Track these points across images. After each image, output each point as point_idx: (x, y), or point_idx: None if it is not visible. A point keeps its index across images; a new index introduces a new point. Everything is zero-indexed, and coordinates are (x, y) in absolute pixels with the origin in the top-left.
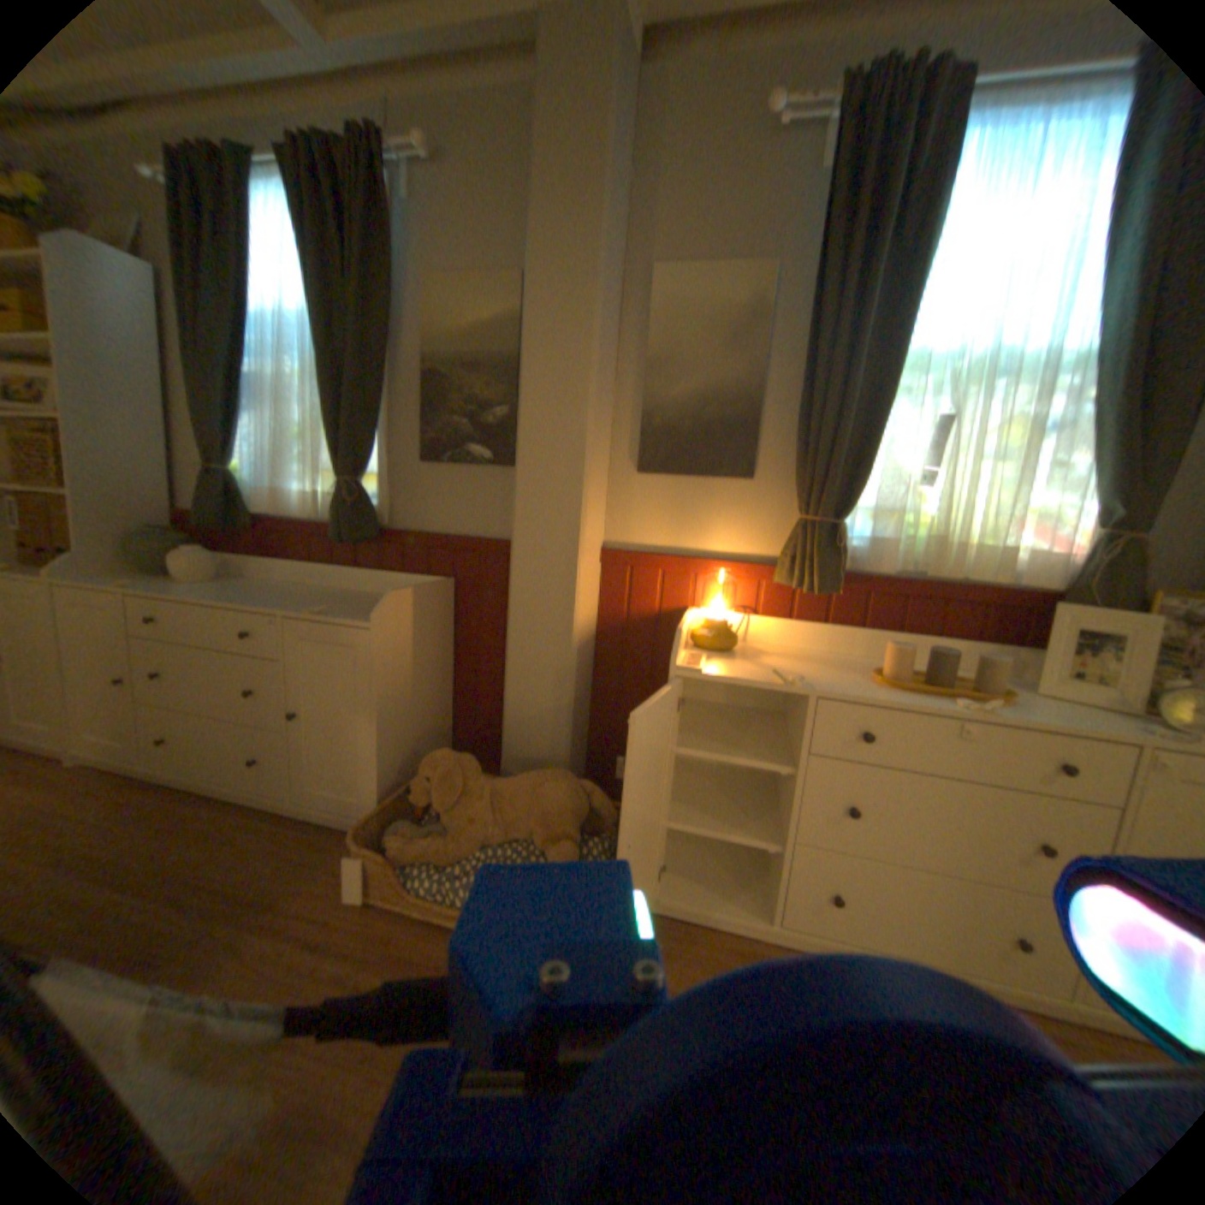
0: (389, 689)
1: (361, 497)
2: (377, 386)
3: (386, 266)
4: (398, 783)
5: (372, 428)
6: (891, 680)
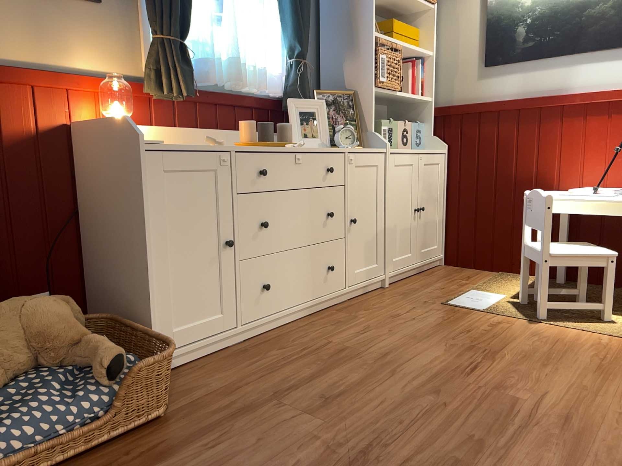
0: None
1: None
2: None
3: None
4: None
5: None
6: (250, 142)
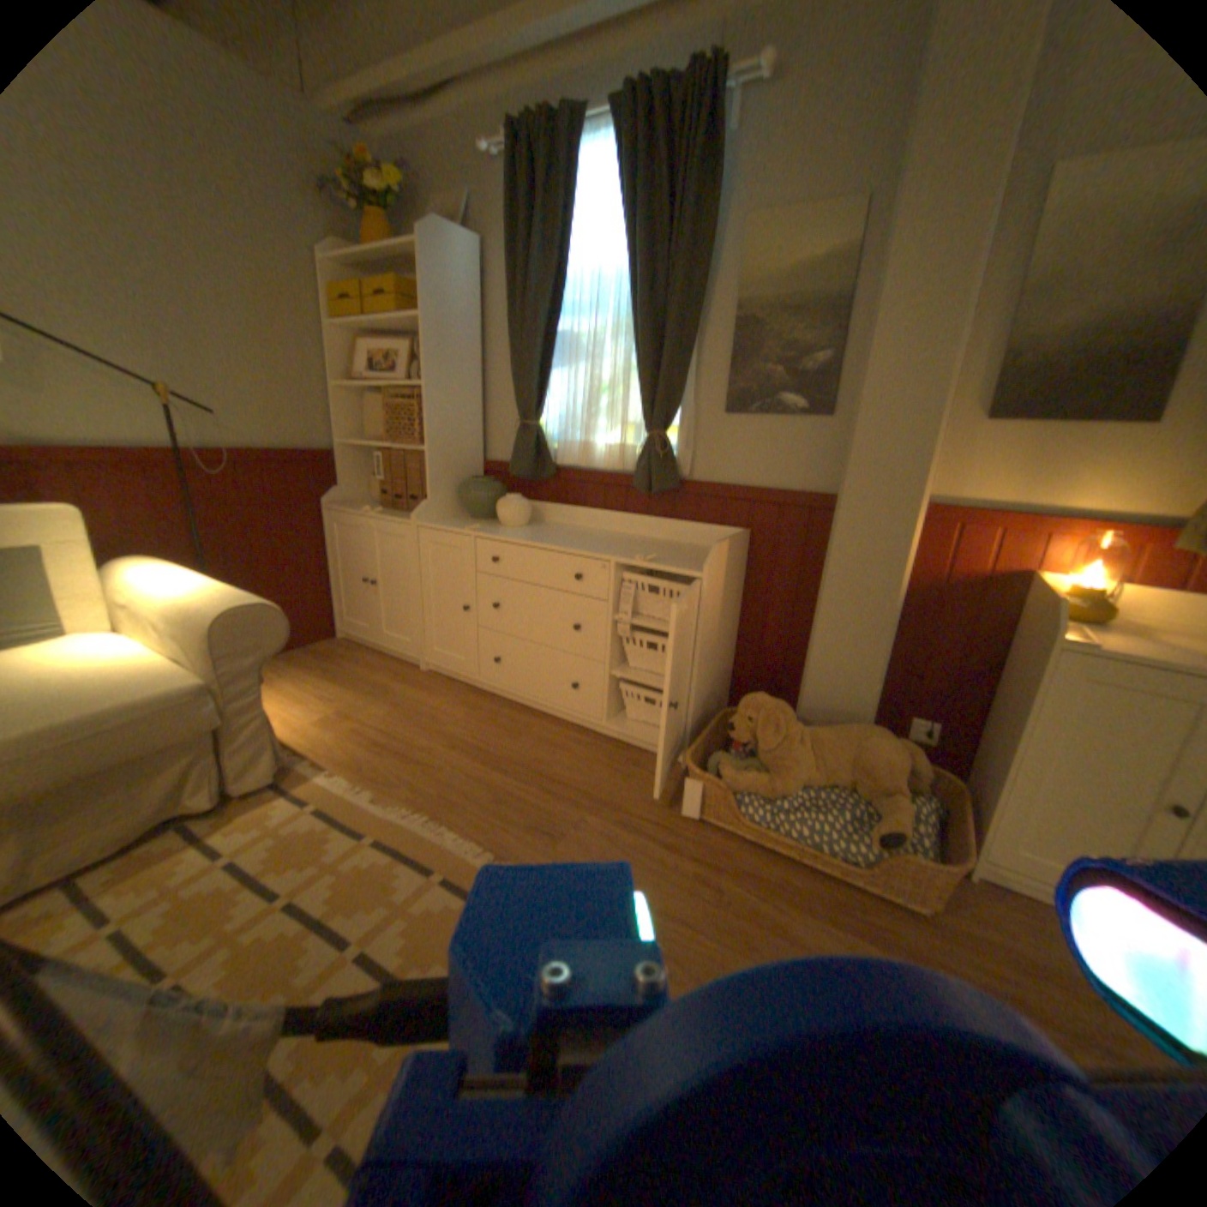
0: (705, 633)
1: (668, 448)
2: (691, 335)
3: (712, 205)
4: (700, 717)
5: (682, 379)
6: None
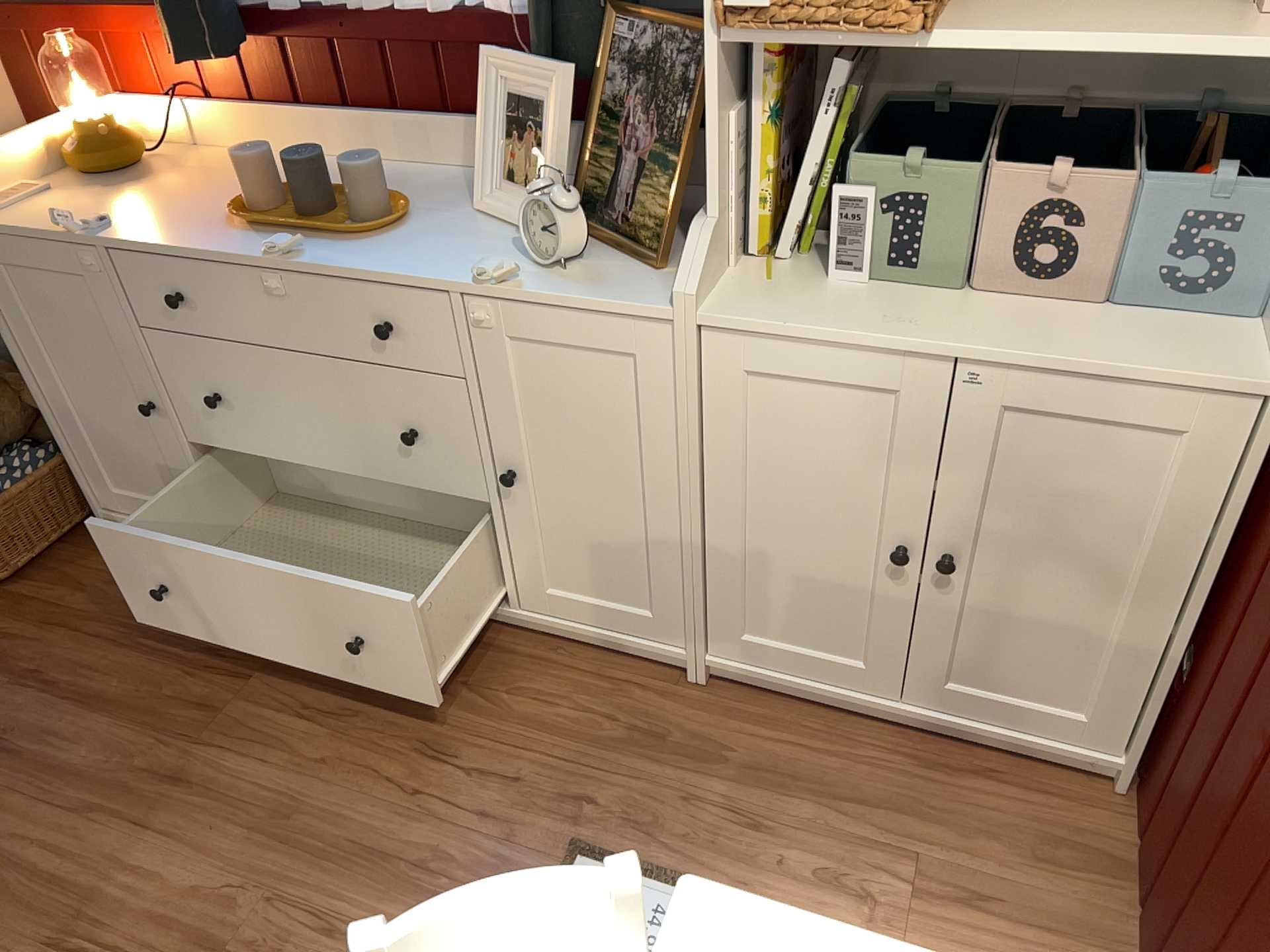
0: None
1: None
2: None
3: None
4: None
5: None
6: (250, 214)
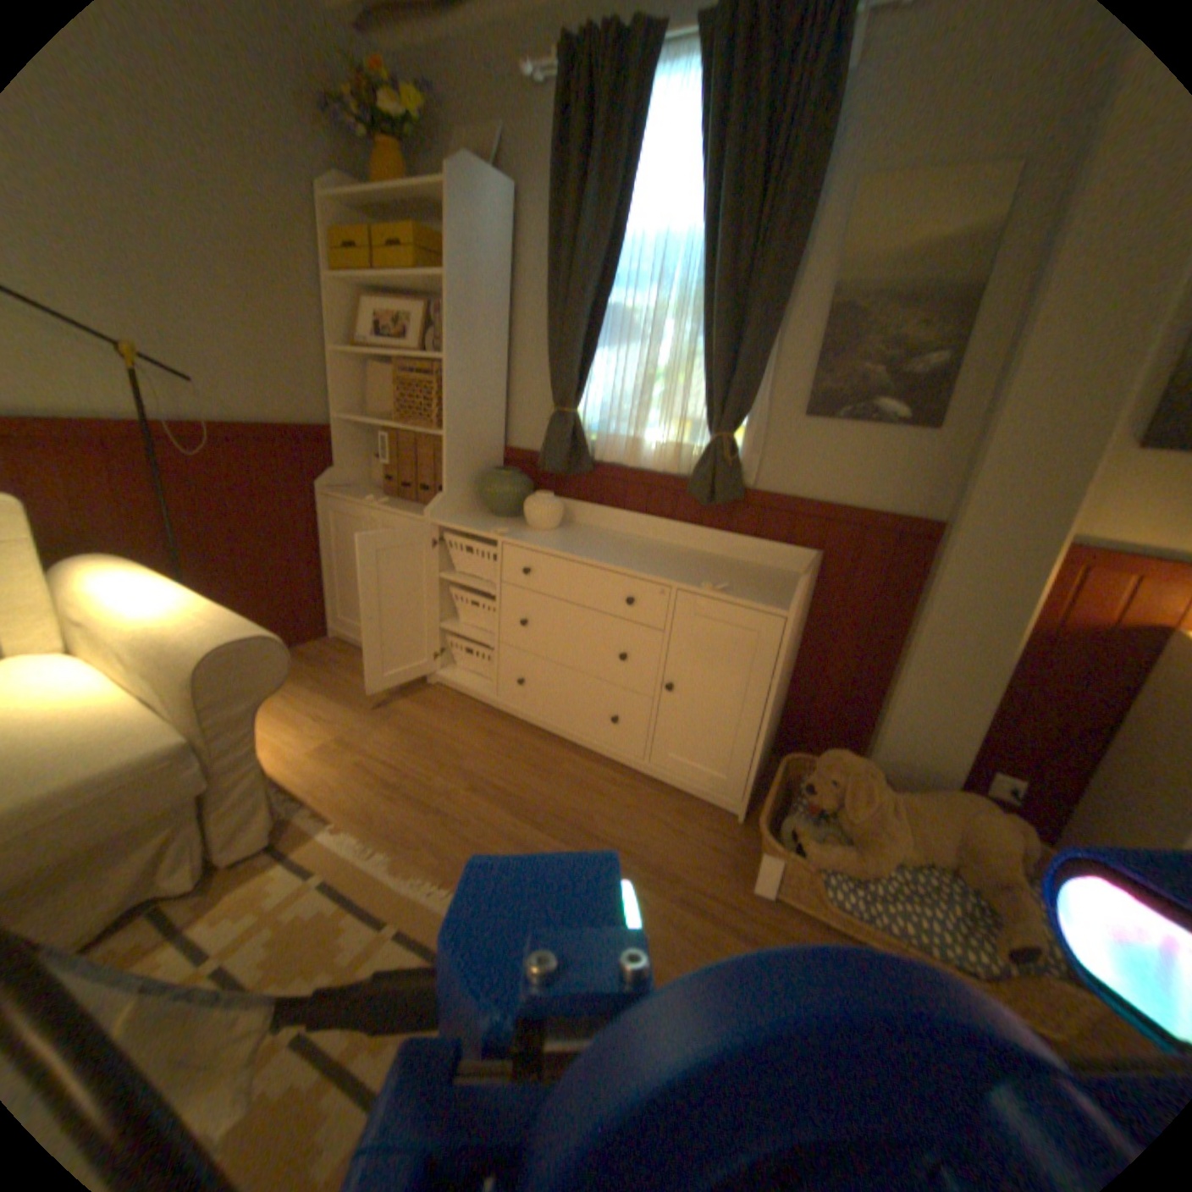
0: (782, 677)
1: (737, 453)
2: (777, 322)
3: (822, 164)
4: (761, 764)
5: (761, 373)
6: None
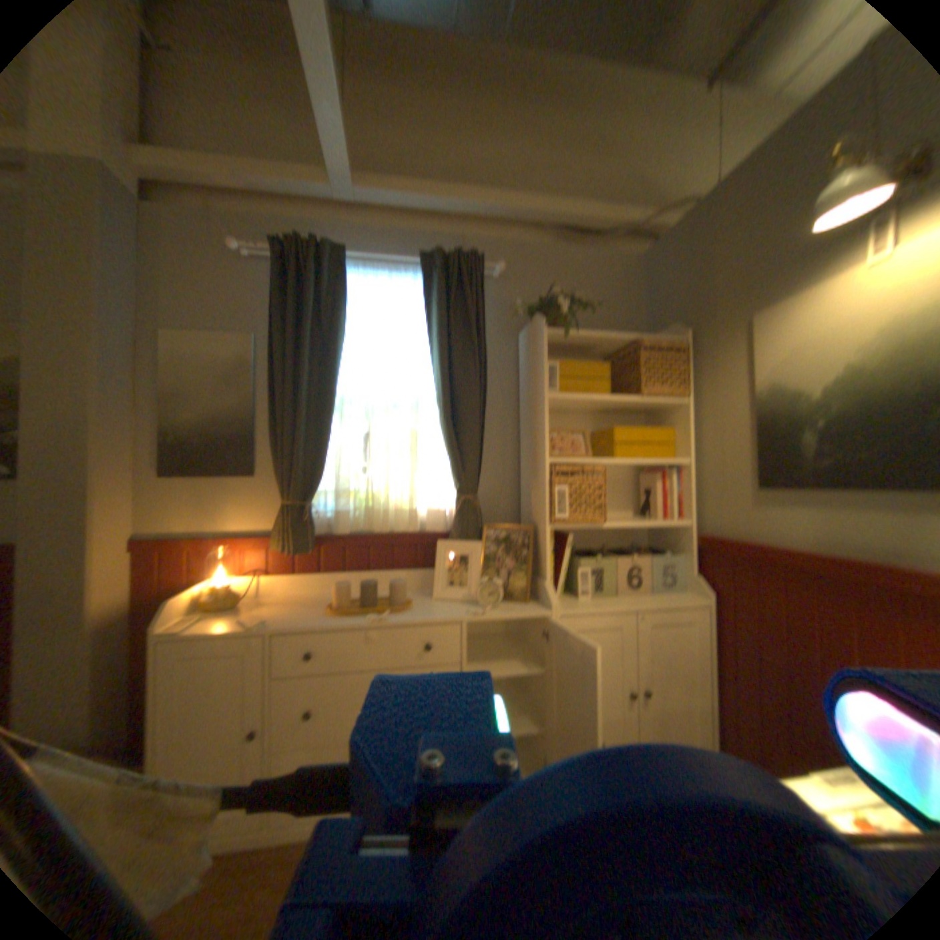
0: None
1: None
2: None
3: None
4: None
5: None
6: (333, 610)
